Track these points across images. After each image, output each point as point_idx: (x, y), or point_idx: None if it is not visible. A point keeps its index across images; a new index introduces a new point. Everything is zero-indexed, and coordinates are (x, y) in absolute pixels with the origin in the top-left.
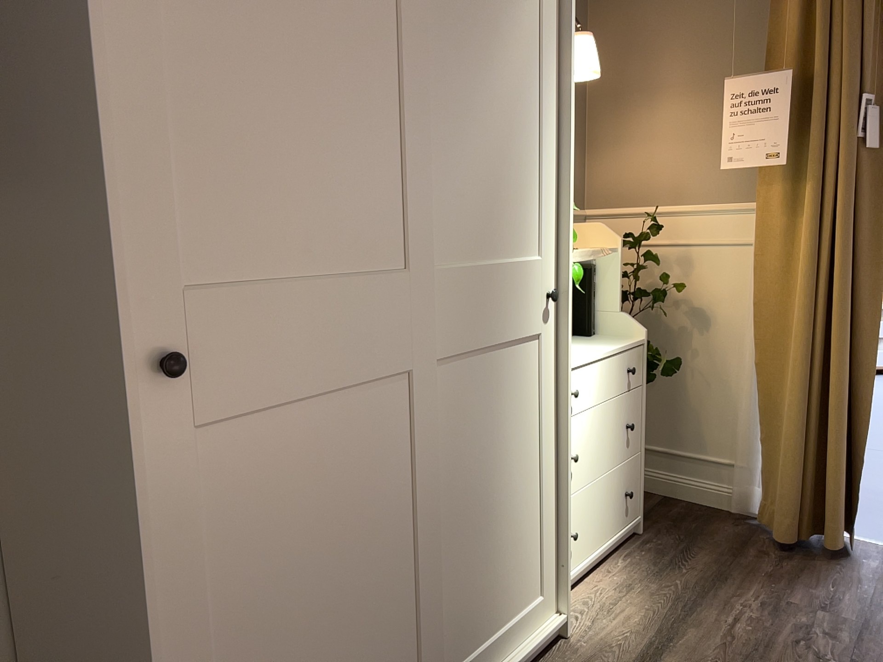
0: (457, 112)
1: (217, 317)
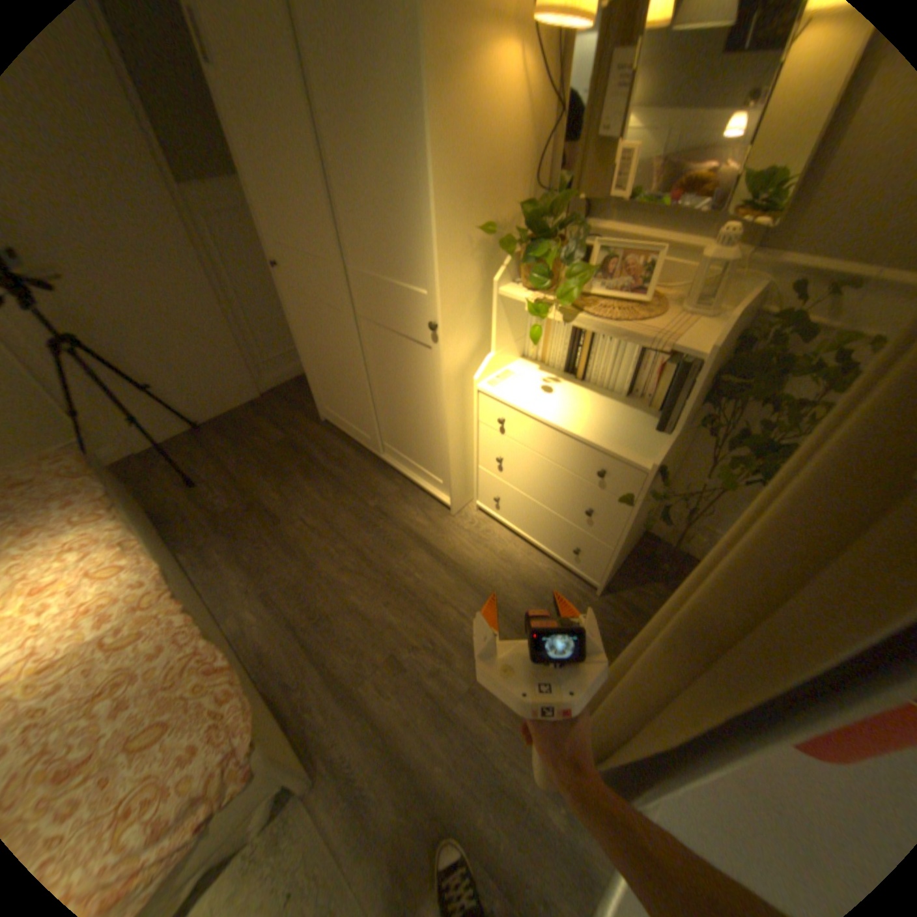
0: (342, 151)
1: (271, 250)
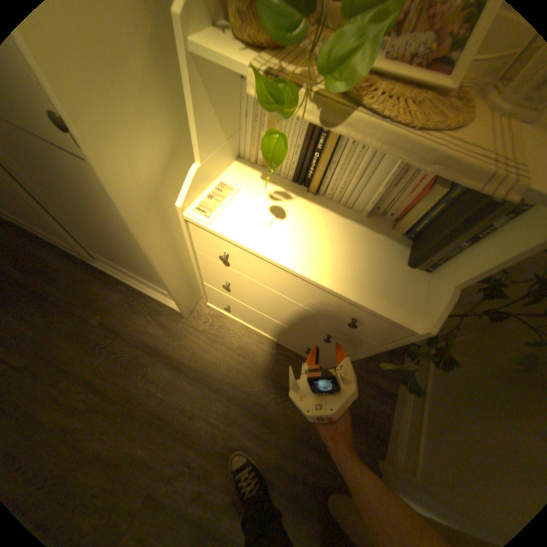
0: None
1: None
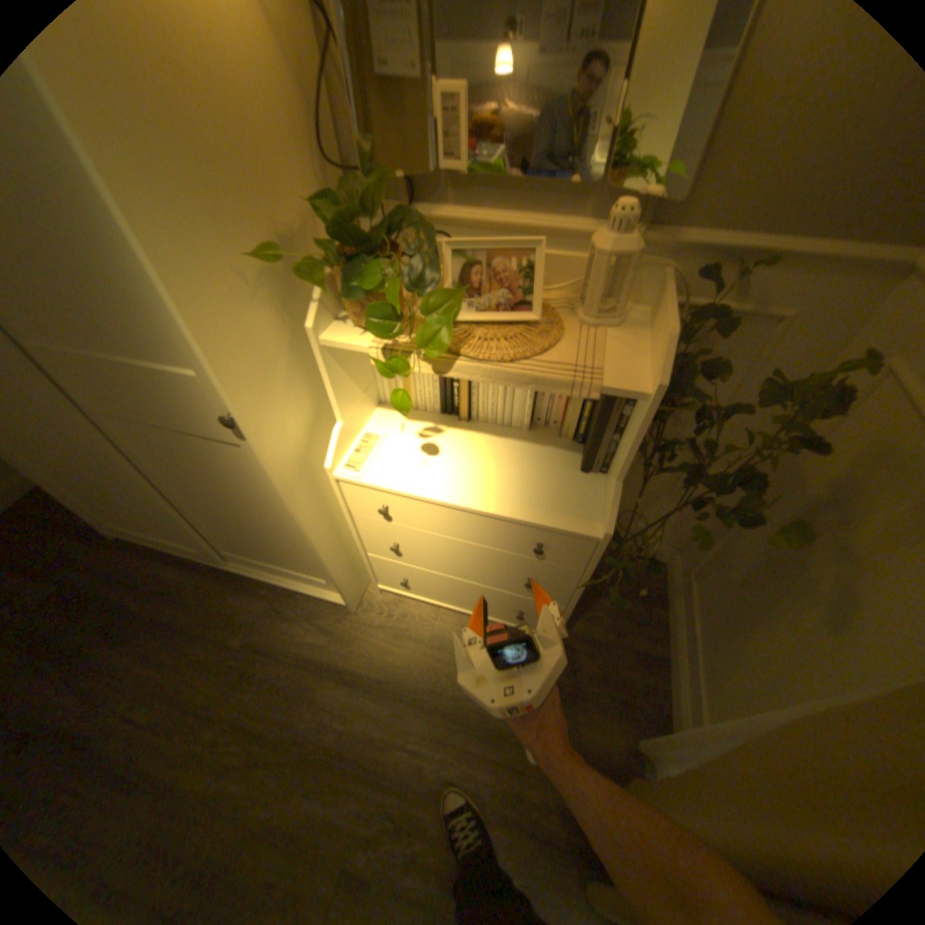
0: None
1: None
